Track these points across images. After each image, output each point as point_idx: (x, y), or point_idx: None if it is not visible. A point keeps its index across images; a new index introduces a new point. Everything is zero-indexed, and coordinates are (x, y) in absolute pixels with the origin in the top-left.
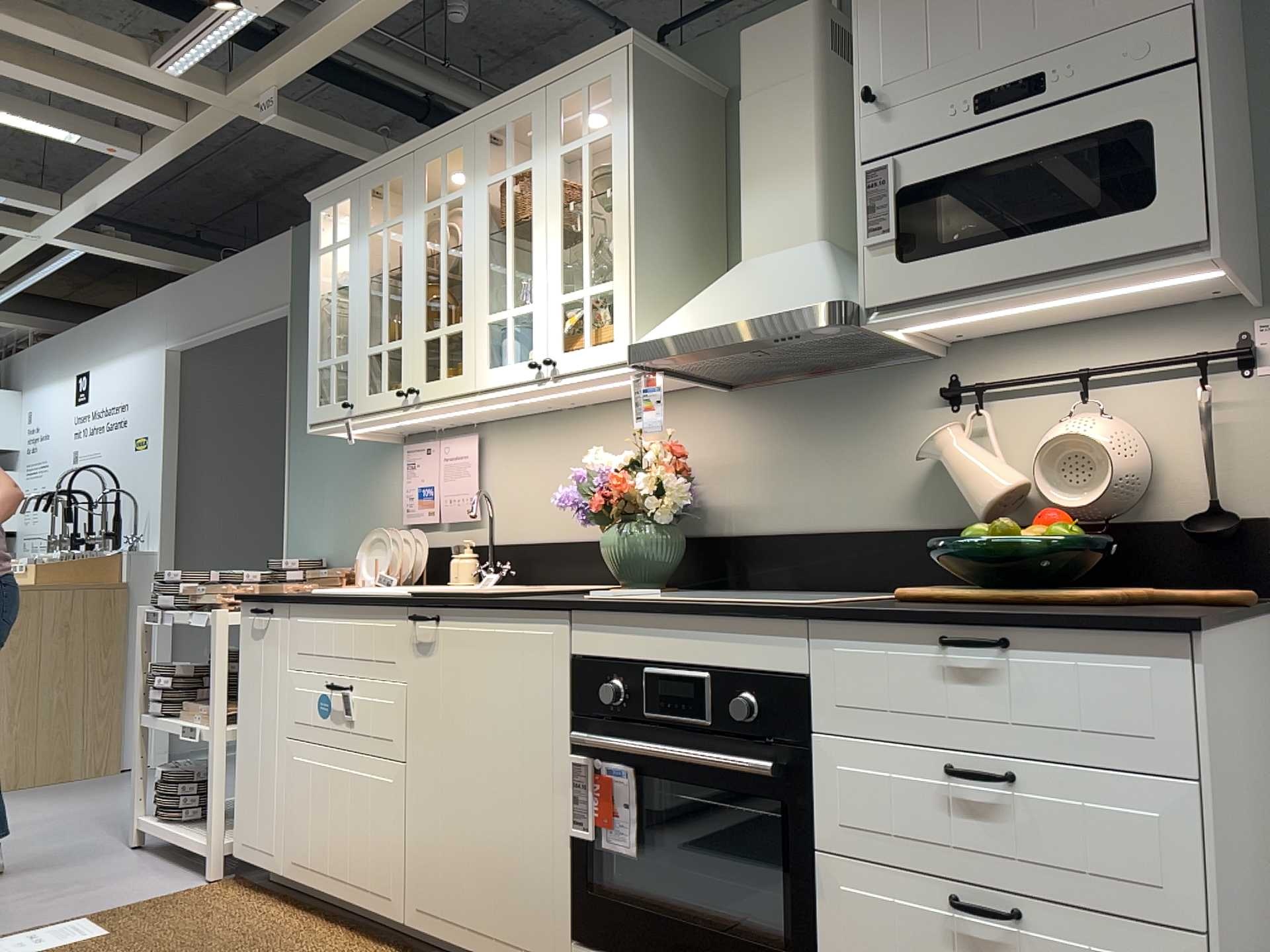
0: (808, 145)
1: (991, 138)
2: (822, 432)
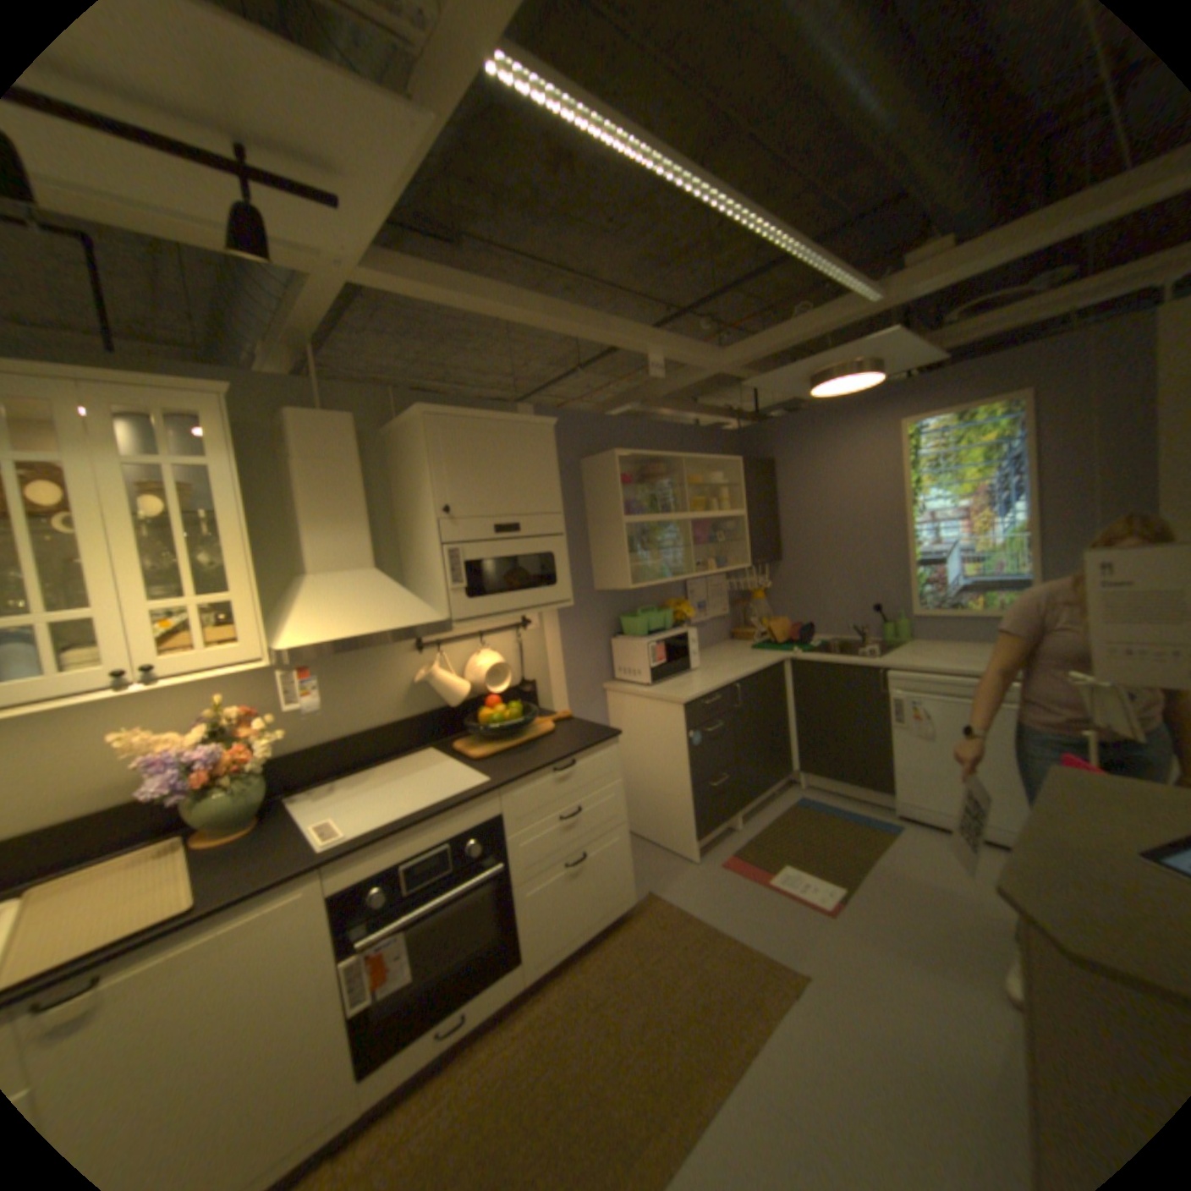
0: (362, 507)
1: (505, 546)
2: (342, 675)
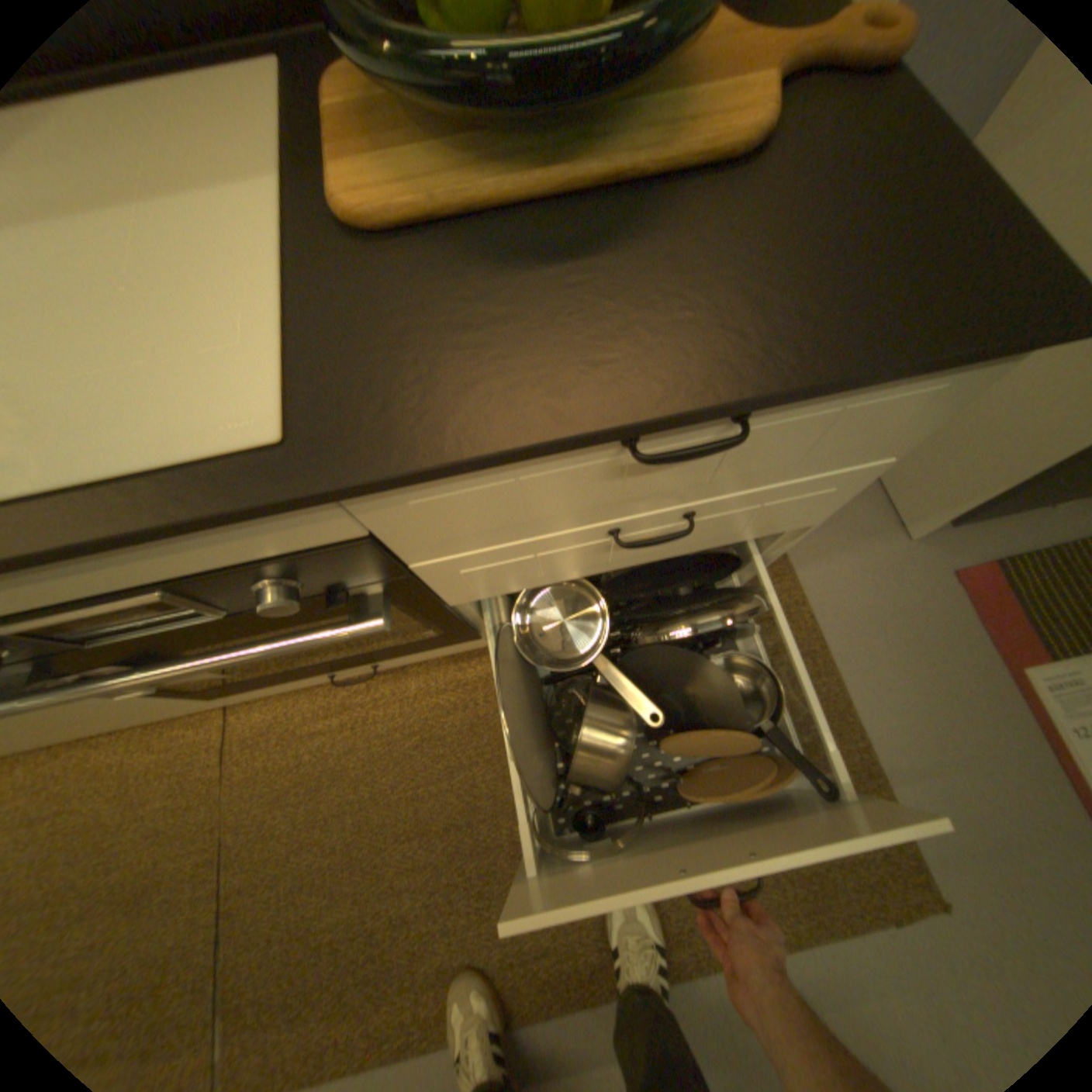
0: None
1: None
2: None
